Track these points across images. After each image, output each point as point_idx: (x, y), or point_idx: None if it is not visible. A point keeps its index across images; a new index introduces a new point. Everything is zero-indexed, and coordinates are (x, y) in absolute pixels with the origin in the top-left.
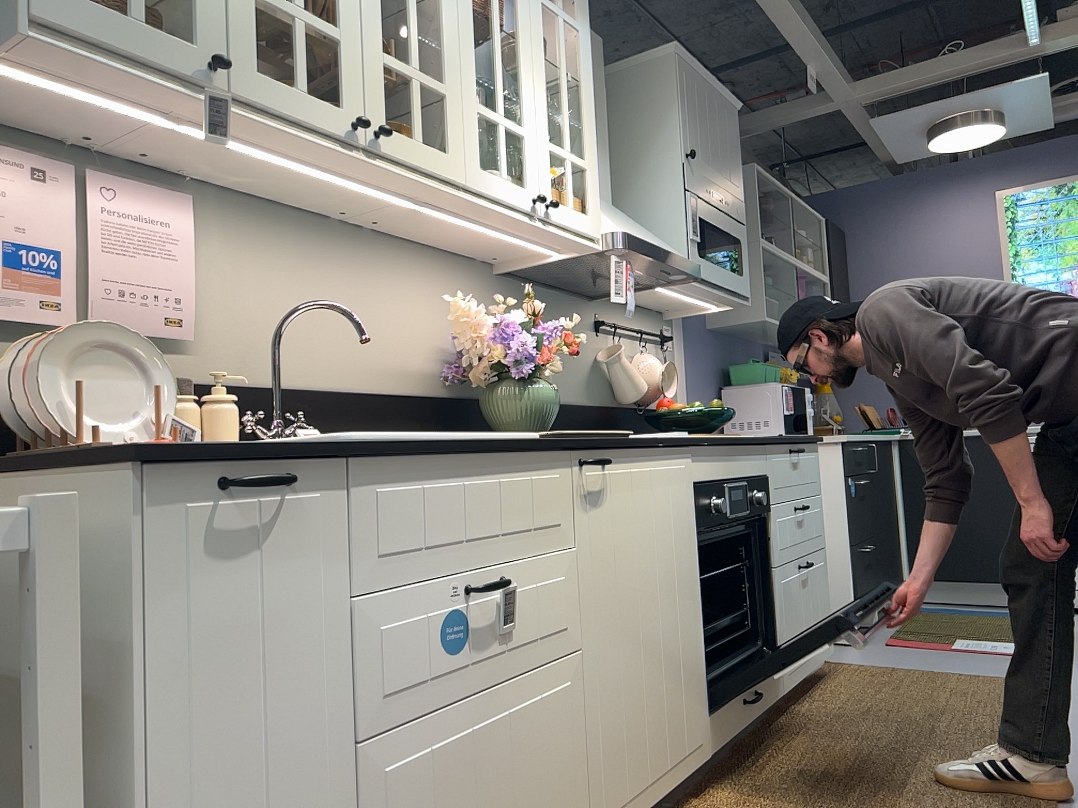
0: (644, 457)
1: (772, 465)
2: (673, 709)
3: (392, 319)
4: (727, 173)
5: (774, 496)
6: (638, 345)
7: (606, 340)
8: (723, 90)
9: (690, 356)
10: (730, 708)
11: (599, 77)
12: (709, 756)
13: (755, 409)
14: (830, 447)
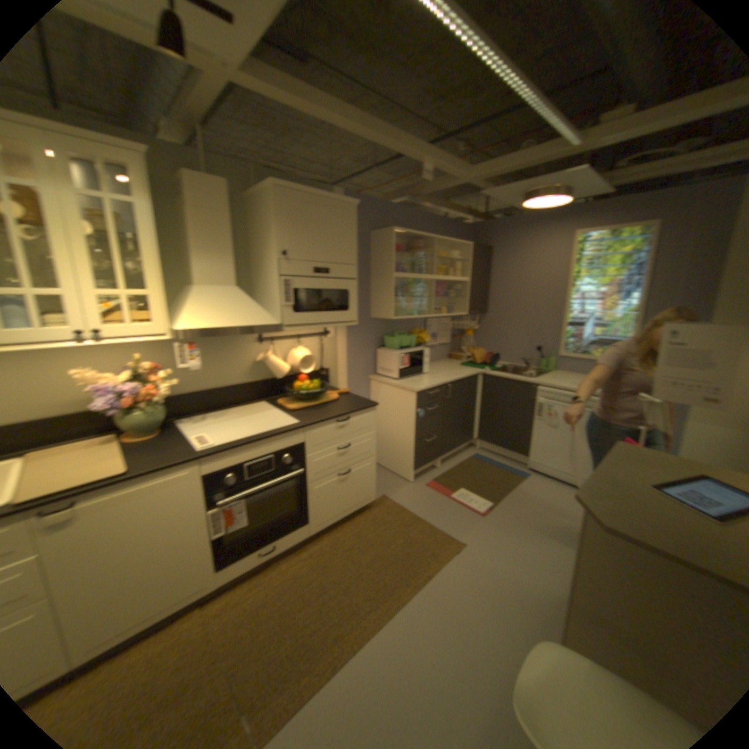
0: (127, 485)
1: (309, 436)
2: (166, 586)
3: (53, 378)
4: (334, 252)
5: (309, 450)
6: (296, 342)
7: (265, 345)
8: (333, 196)
9: (348, 337)
10: (239, 563)
11: (216, 206)
12: (214, 589)
13: (388, 362)
14: (410, 392)
